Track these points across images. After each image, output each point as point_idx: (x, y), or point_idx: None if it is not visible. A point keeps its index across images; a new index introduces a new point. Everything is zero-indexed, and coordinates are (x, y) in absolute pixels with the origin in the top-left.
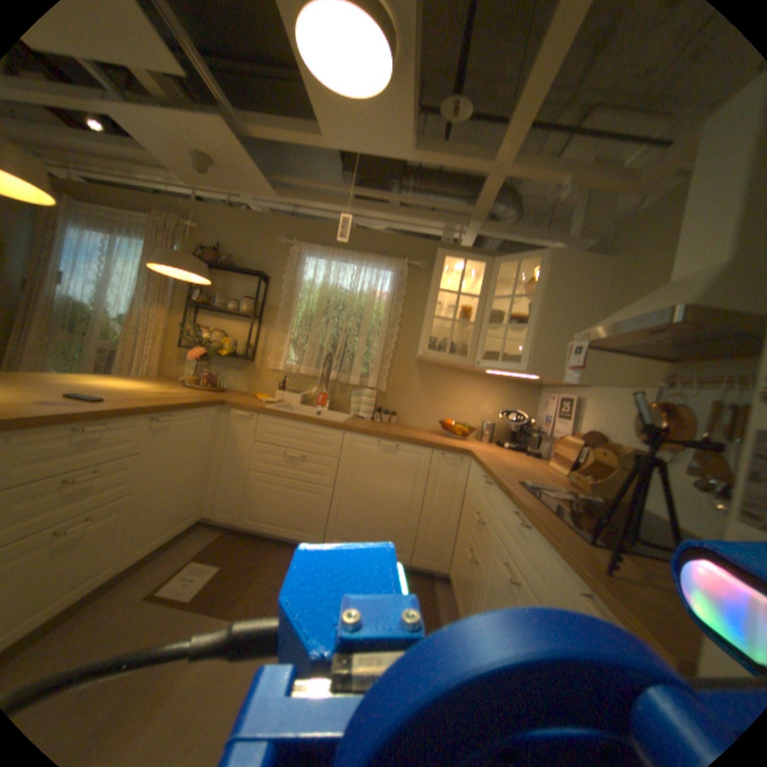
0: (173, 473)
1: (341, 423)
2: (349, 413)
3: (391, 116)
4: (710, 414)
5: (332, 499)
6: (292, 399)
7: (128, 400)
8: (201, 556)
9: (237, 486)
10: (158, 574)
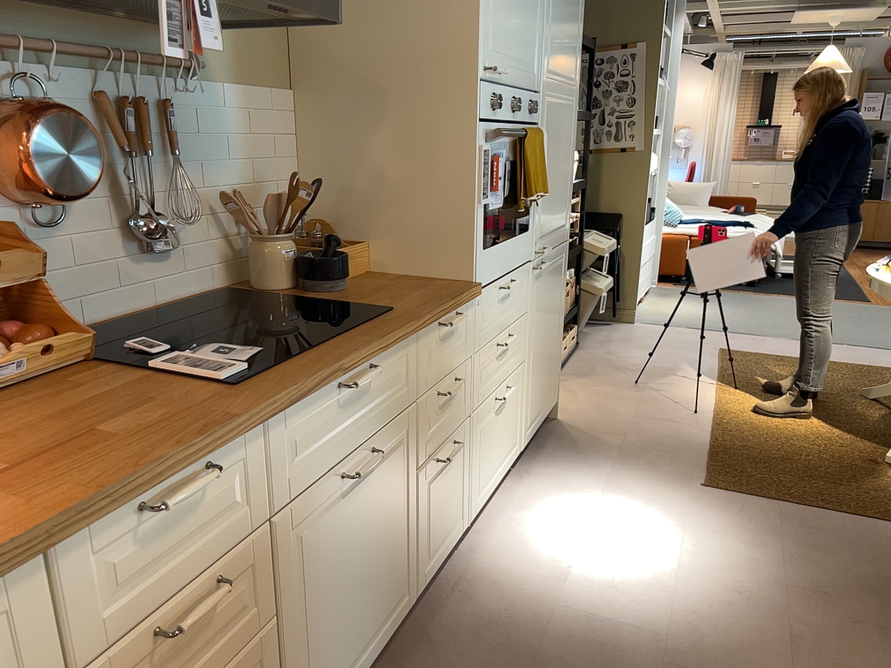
0: None
1: None
2: None
3: None
4: (117, 119)
5: None
6: None
7: None
8: None
9: None
10: None
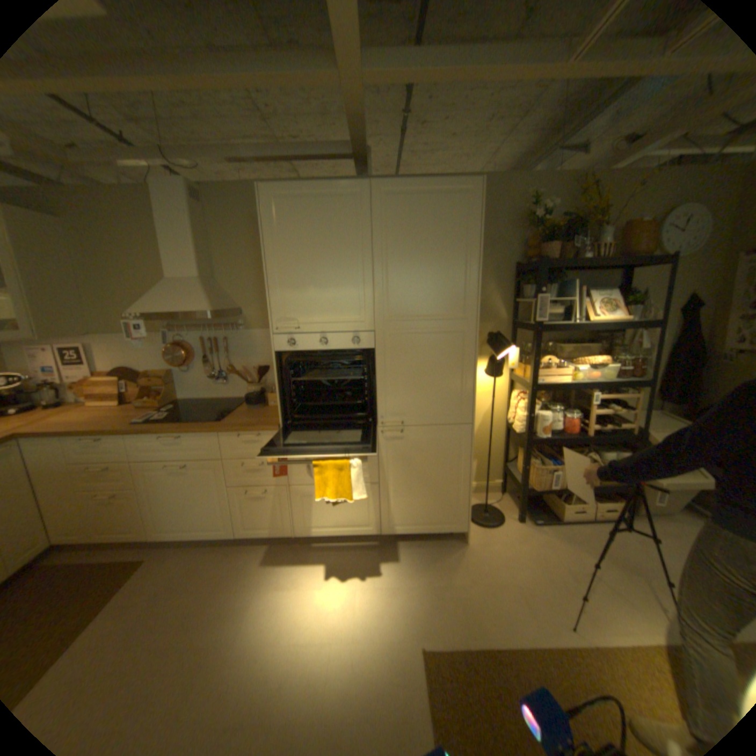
0: None
1: None
2: None
3: None
4: (200, 344)
5: None
6: None
7: None
8: None
9: None
10: None
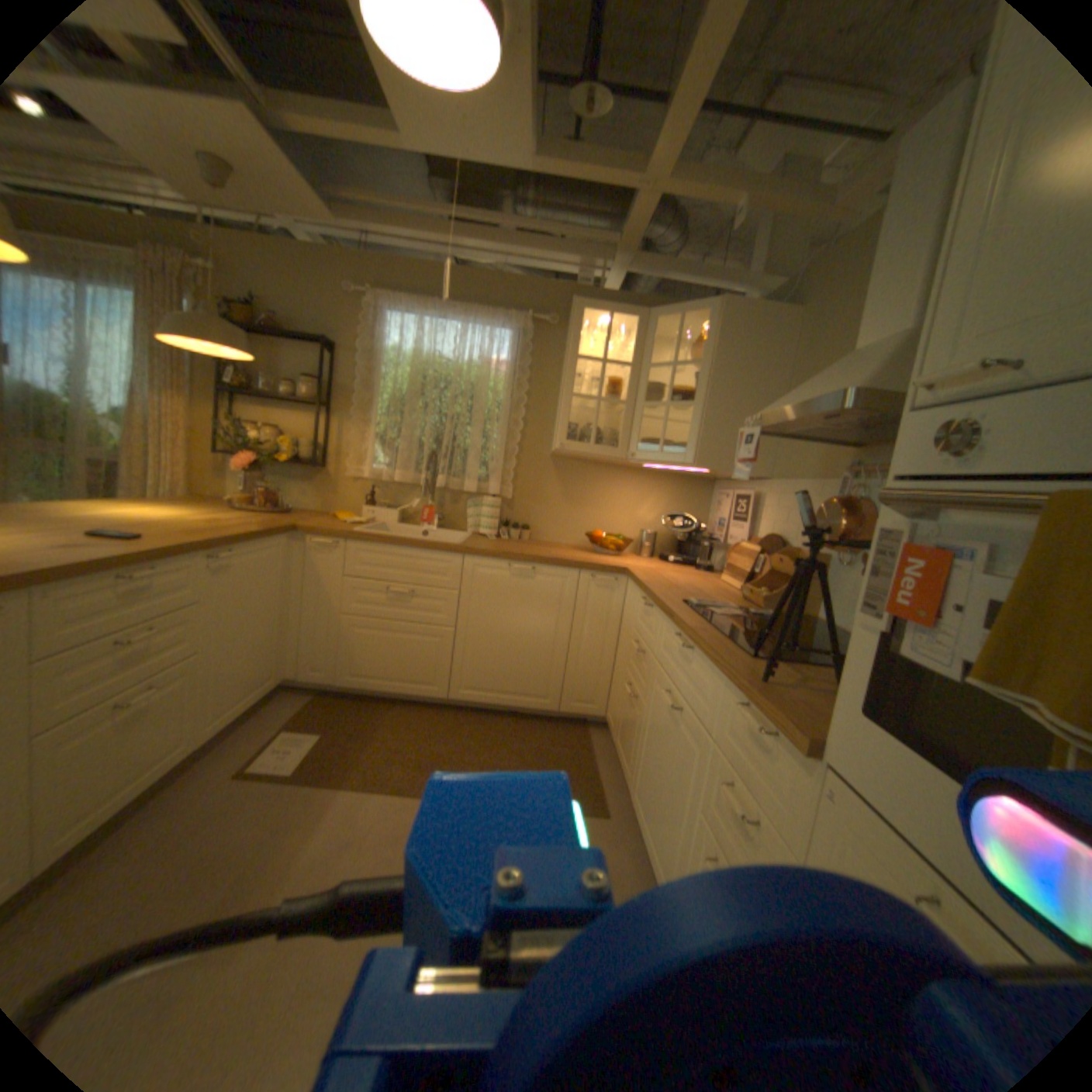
0: (243, 624)
1: (459, 545)
2: (466, 531)
3: (500, 112)
4: None
5: (454, 641)
6: (387, 516)
7: (171, 533)
8: (293, 724)
9: (328, 635)
10: (243, 749)
